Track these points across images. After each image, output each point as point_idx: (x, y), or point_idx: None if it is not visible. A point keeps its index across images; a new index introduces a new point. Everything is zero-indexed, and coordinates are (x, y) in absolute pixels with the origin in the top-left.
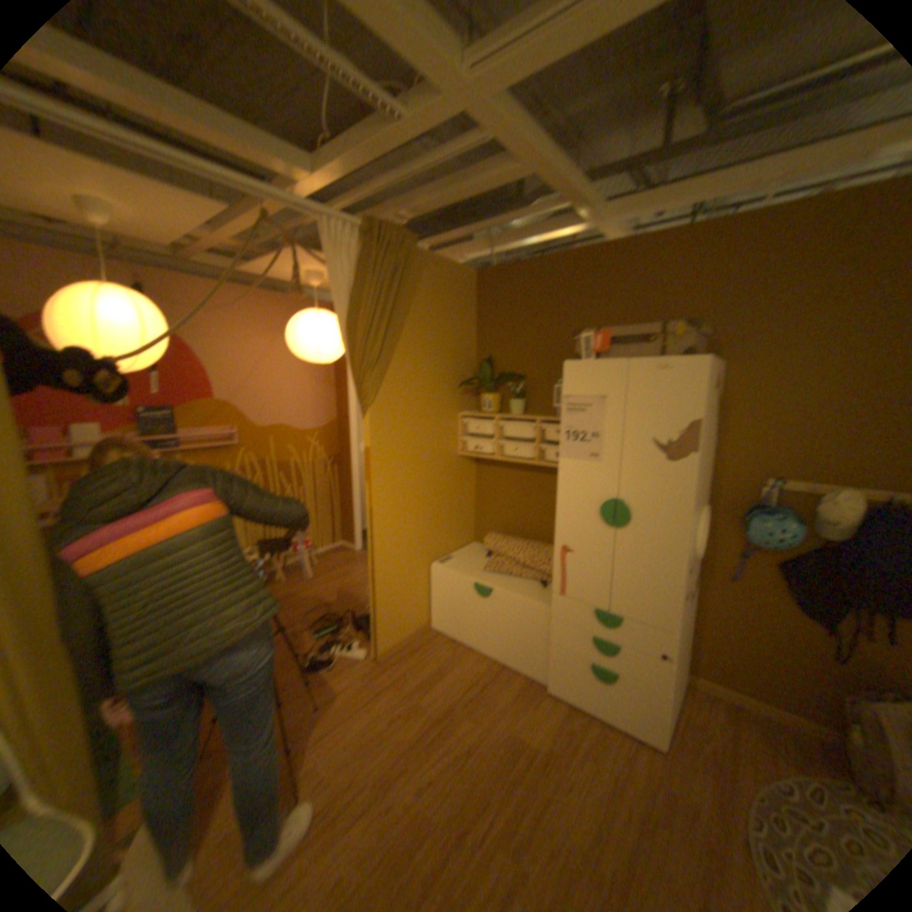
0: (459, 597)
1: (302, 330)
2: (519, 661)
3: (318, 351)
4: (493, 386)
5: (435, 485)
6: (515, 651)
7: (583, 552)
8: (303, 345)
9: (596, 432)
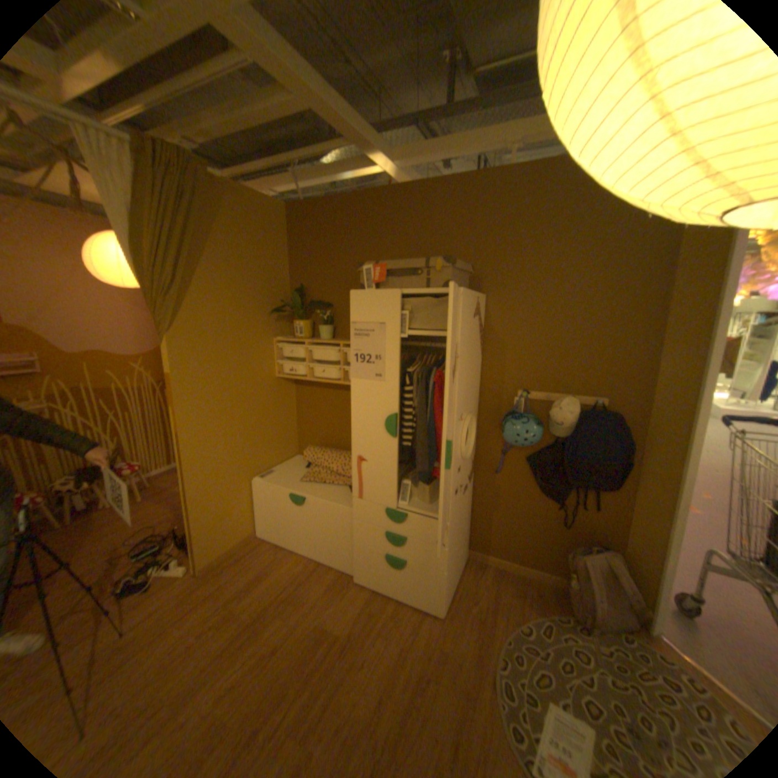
0: (277, 508)
1: (98, 254)
2: (331, 558)
3: (121, 277)
4: (304, 314)
5: (252, 407)
6: (327, 550)
7: (374, 461)
8: (102, 270)
9: (379, 356)
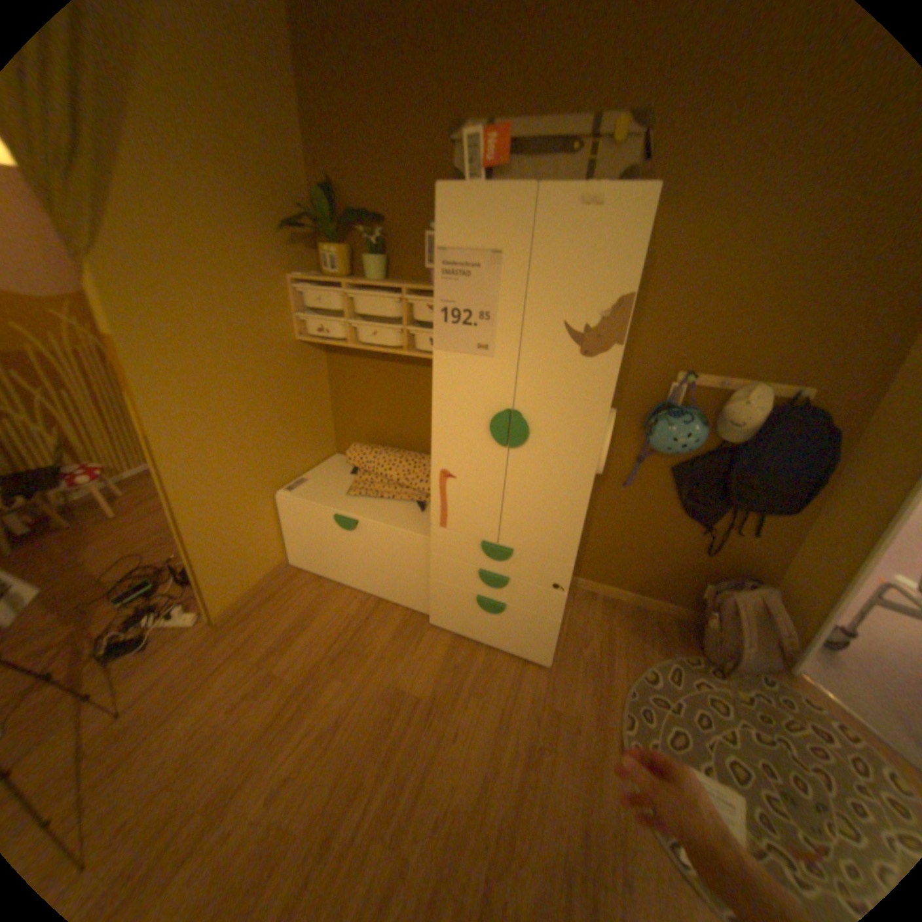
0: (317, 530)
1: None
2: (397, 594)
3: None
4: (337, 233)
5: (264, 388)
6: (391, 584)
7: (467, 478)
8: None
9: (486, 312)
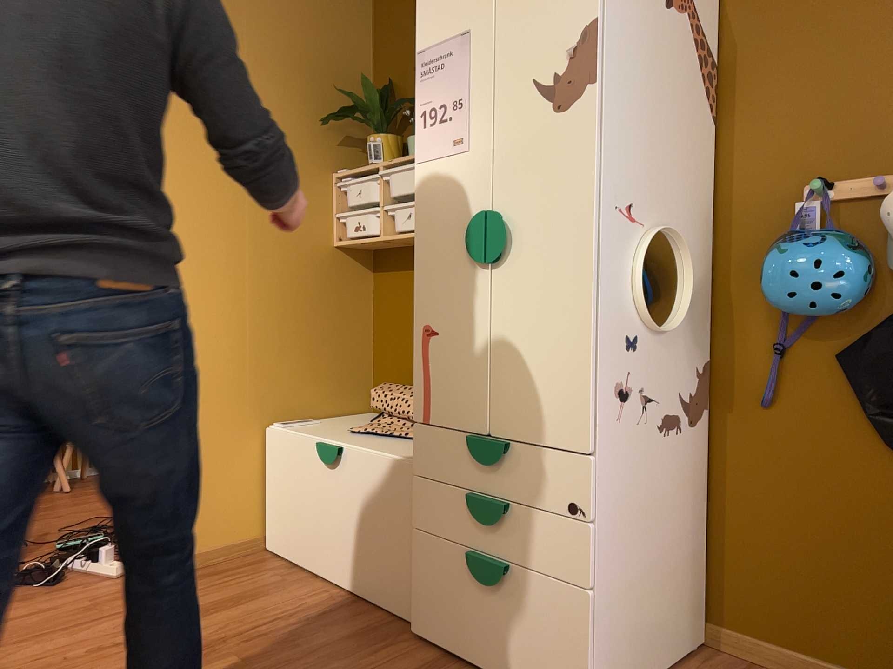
0: (299, 477)
1: None
2: (379, 583)
3: None
4: (385, 122)
5: (279, 286)
6: (372, 565)
7: (450, 329)
8: None
9: (459, 99)
